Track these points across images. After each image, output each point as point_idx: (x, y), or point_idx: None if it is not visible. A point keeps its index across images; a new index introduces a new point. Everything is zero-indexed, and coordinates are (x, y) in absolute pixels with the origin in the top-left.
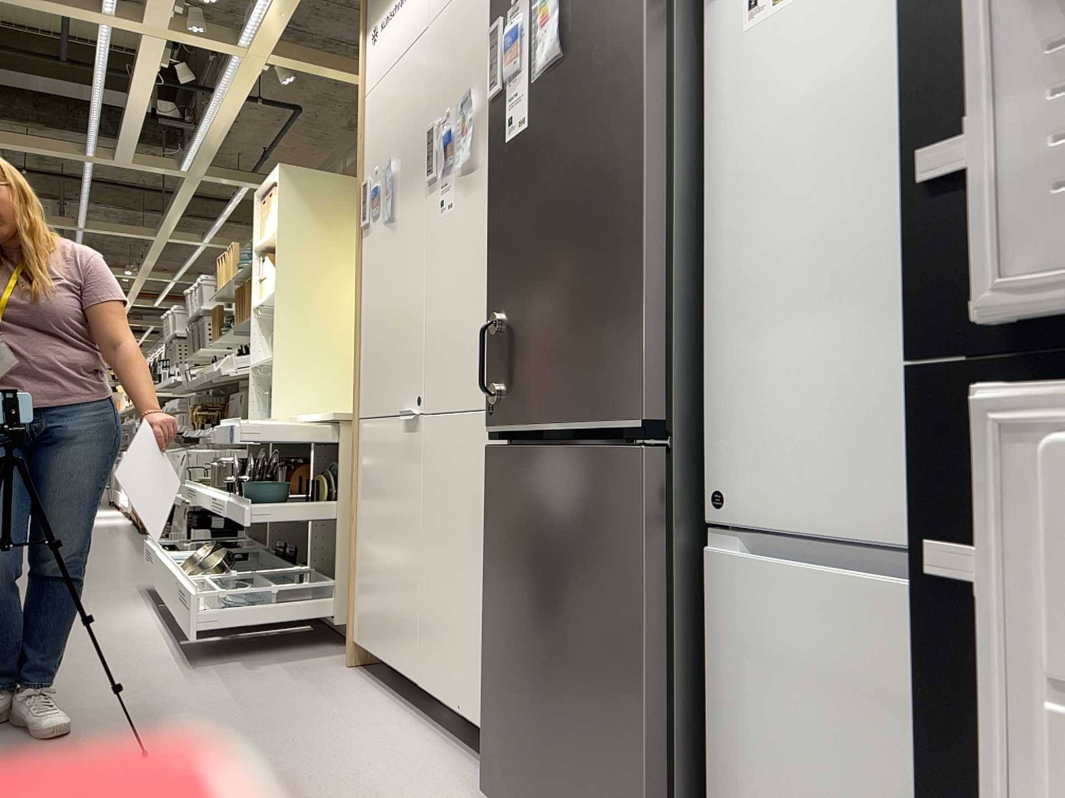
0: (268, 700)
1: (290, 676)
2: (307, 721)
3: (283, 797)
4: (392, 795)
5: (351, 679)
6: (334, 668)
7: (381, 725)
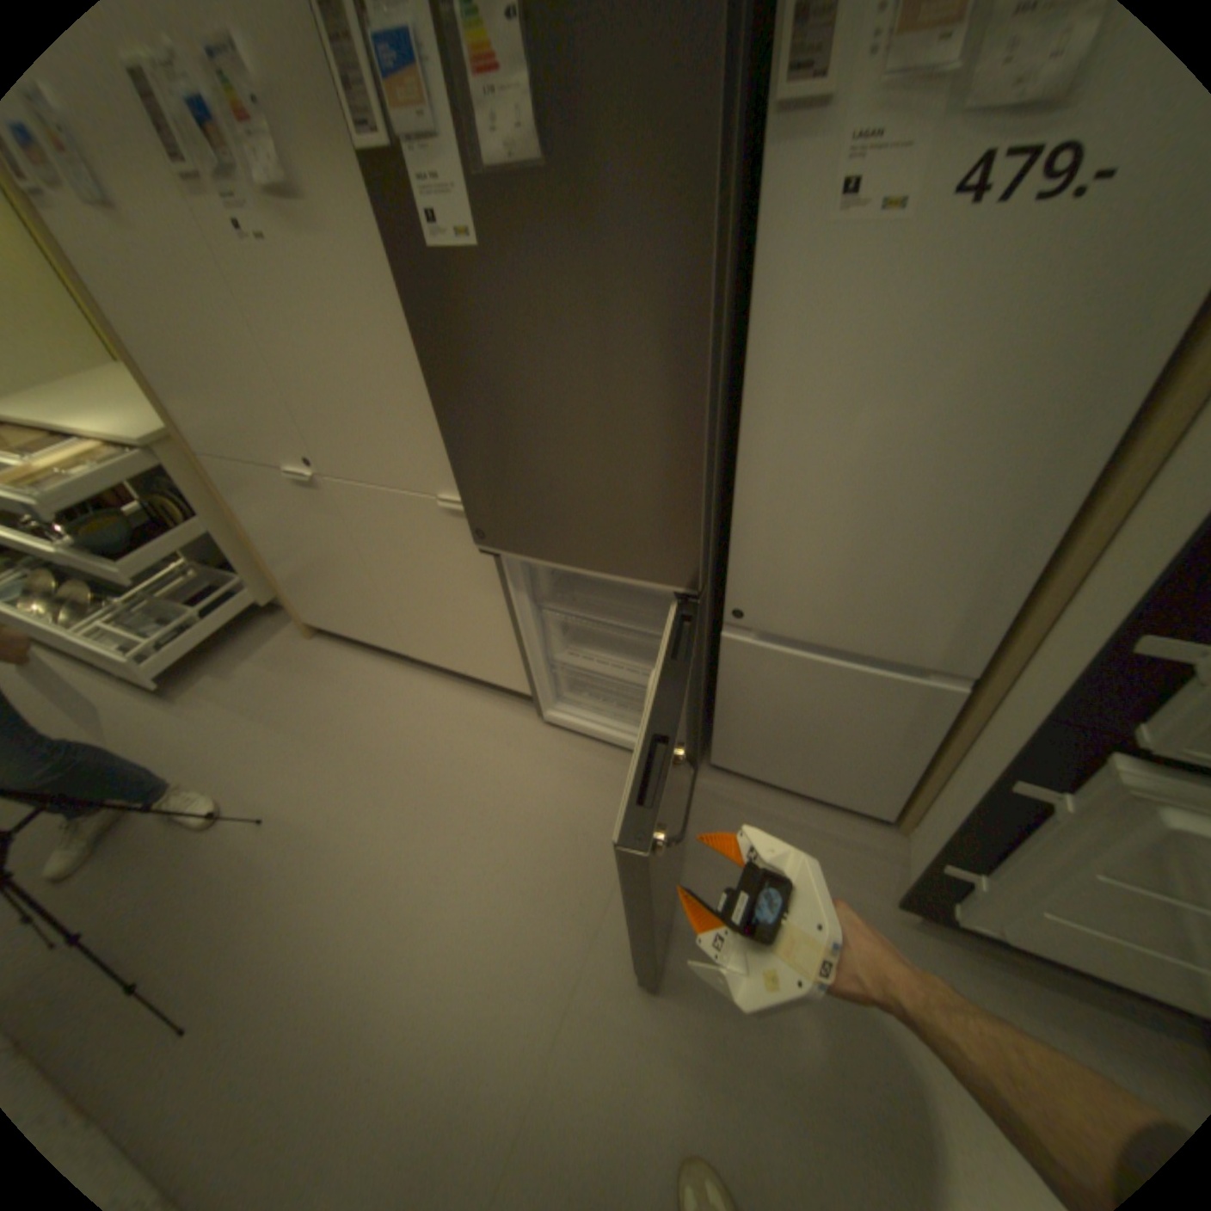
0: (284, 707)
1: (271, 671)
2: (340, 714)
3: (403, 794)
4: (469, 752)
5: (325, 651)
6: (297, 645)
7: (397, 691)
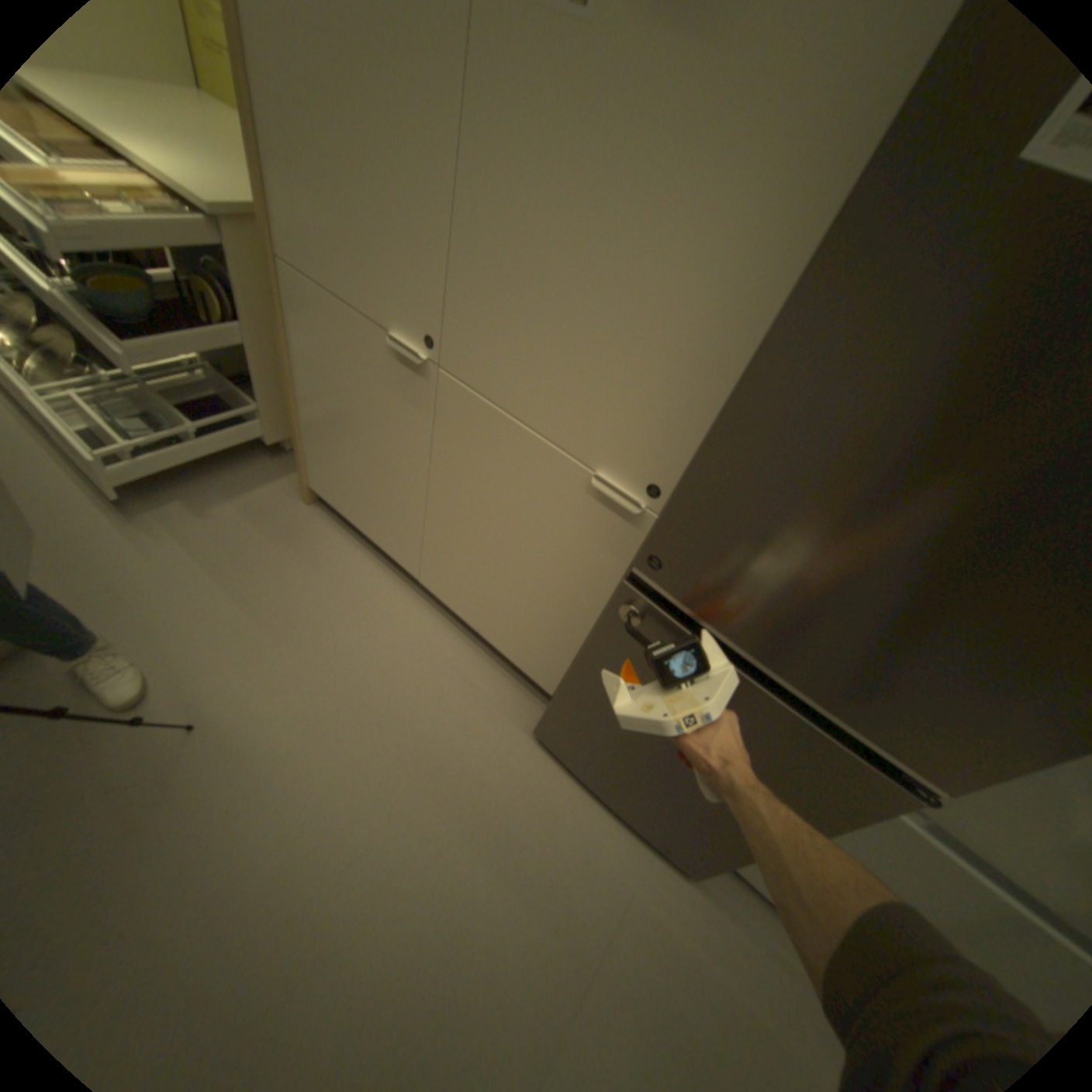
0: (259, 579)
1: (256, 525)
2: (322, 615)
3: (371, 755)
4: (458, 727)
5: (323, 526)
6: (294, 504)
7: (393, 612)
